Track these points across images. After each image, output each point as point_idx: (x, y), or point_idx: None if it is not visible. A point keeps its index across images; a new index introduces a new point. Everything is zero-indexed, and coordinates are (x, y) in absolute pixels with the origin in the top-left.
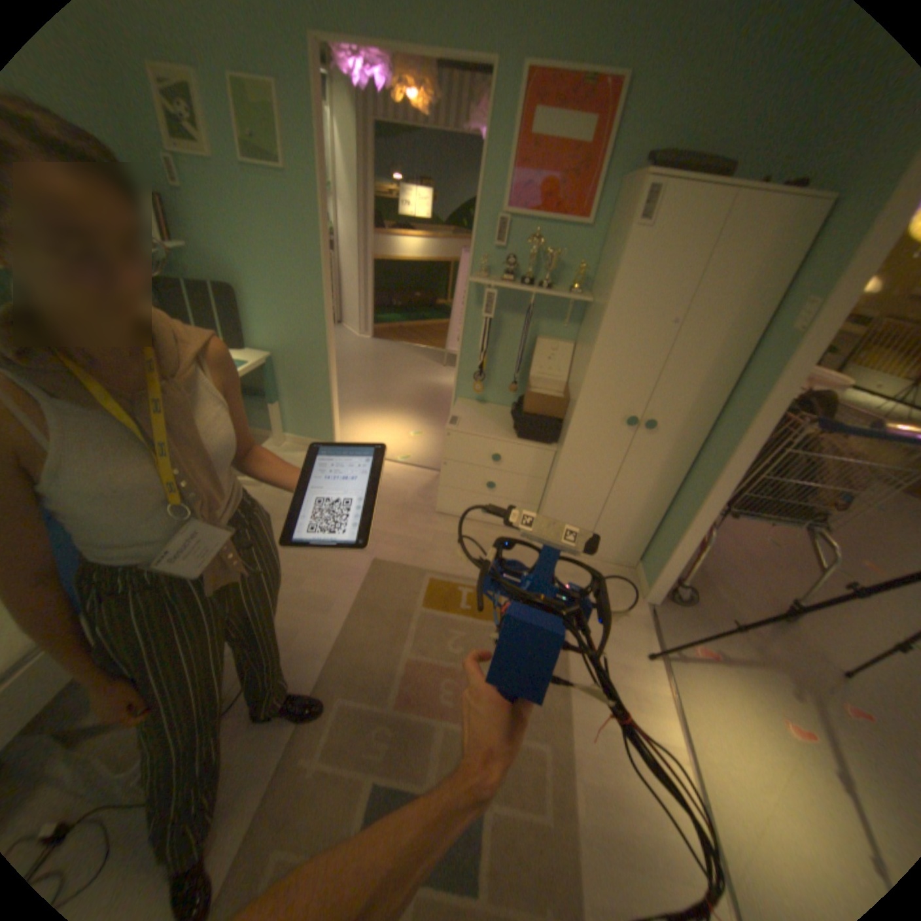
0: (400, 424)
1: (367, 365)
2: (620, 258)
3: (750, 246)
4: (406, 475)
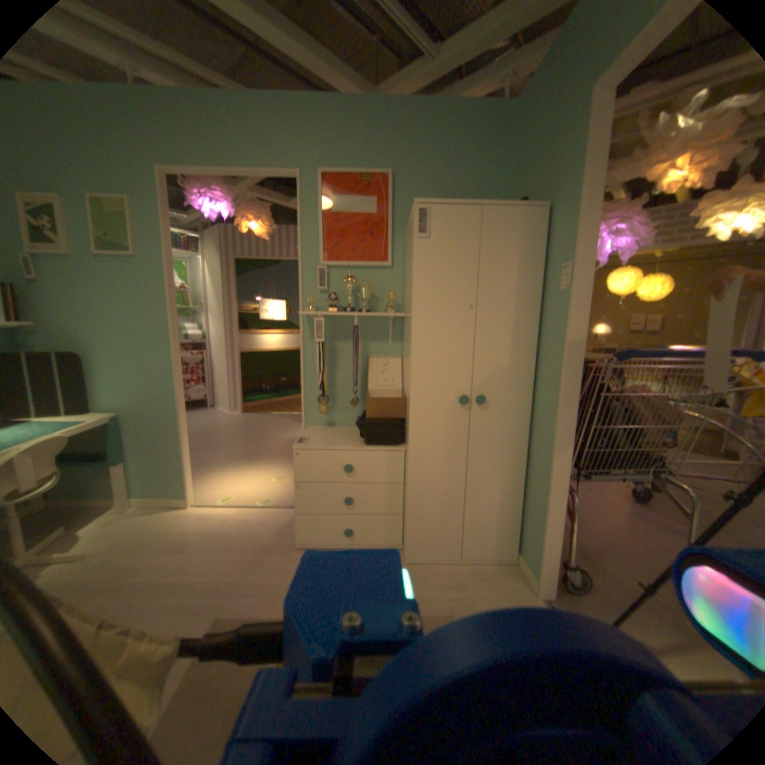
0: (263, 473)
1: (235, 432)
2: (412, 265)
3: (506, 242)
4: (266, 517)
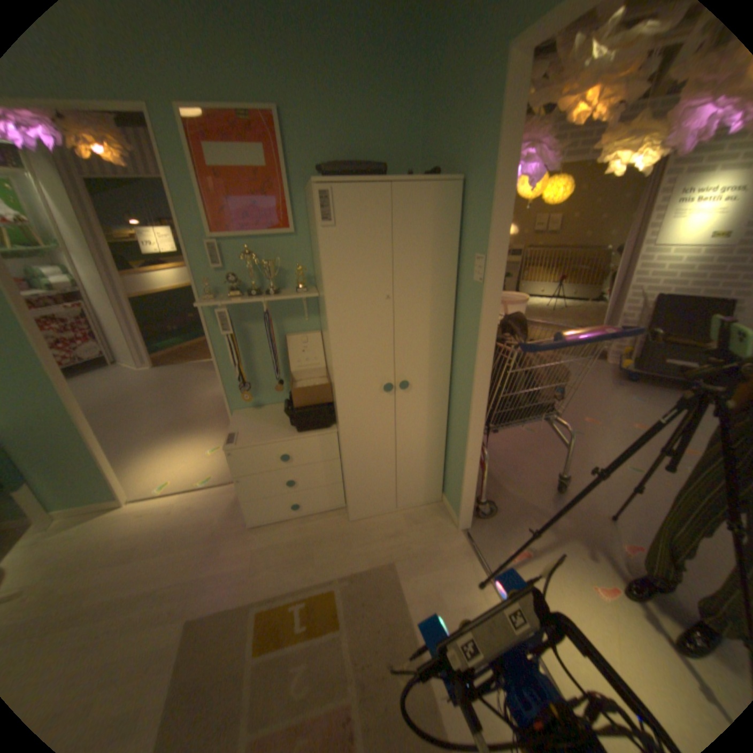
0: (195, 446)
1: (150, 397)
2: (320, 257)
3: (419, 225)
4: (210, 500)
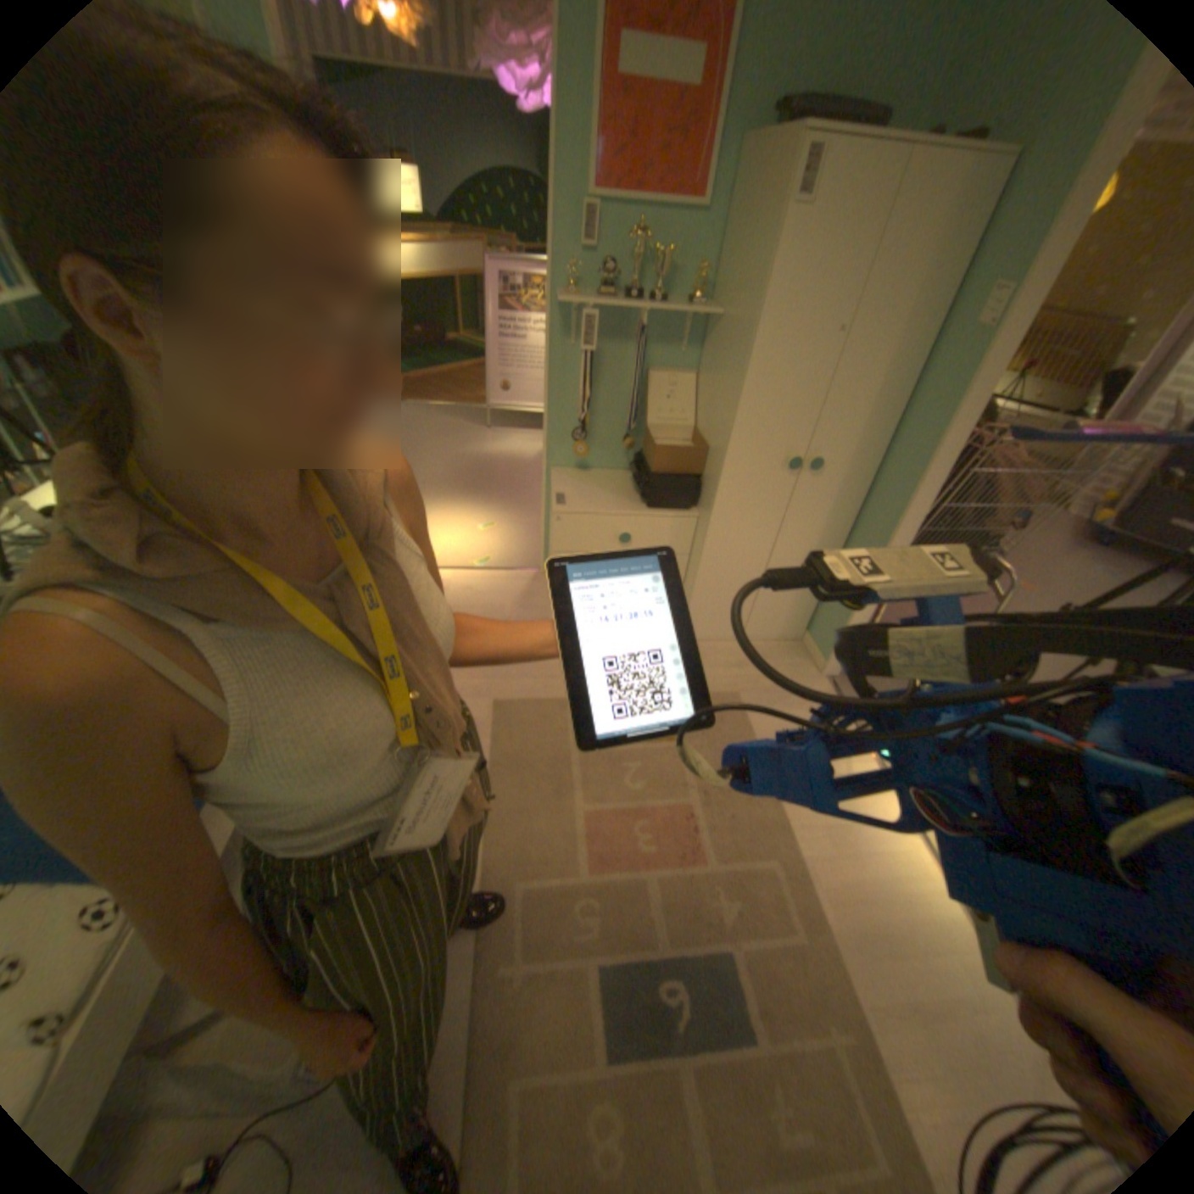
0: (460, 516)
1: None
2: (773, 250)
3: (926, 222)
4: (495, 583)
